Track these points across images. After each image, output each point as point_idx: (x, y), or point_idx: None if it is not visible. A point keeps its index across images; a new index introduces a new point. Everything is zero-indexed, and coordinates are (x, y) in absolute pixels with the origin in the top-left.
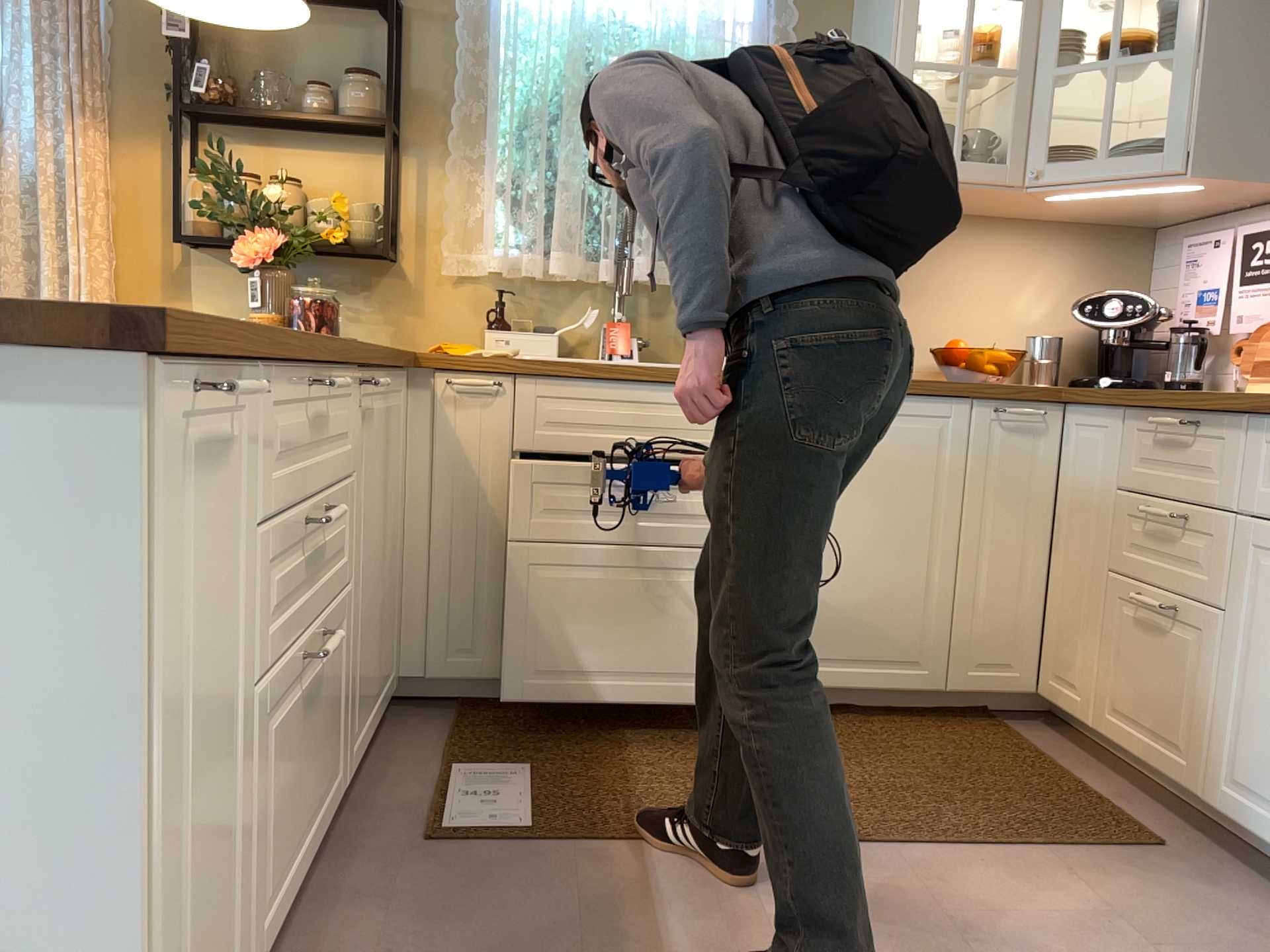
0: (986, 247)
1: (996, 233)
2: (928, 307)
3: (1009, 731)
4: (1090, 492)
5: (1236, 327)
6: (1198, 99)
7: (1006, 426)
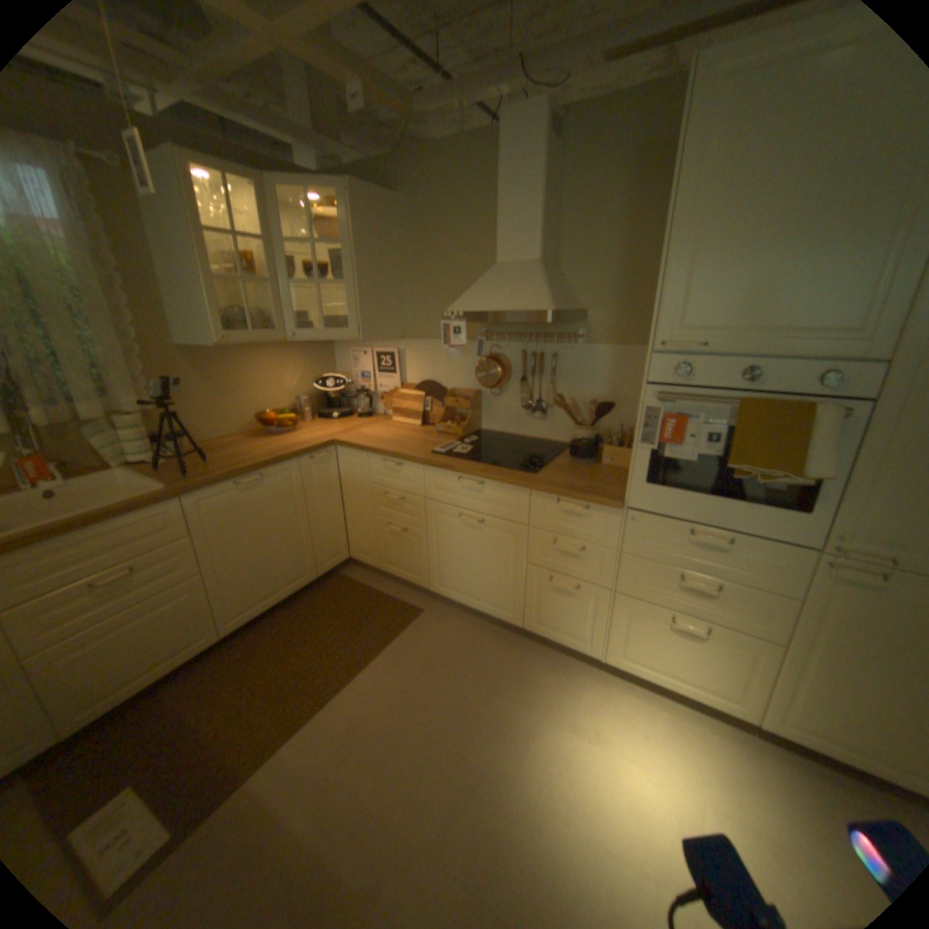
0: (262, 357)
1: (265, 349)
2: (242, 393)
3: (345, 578)
4: (356, 482)
5: (378, 389)
6: (357, 305)
7: (314, 463)
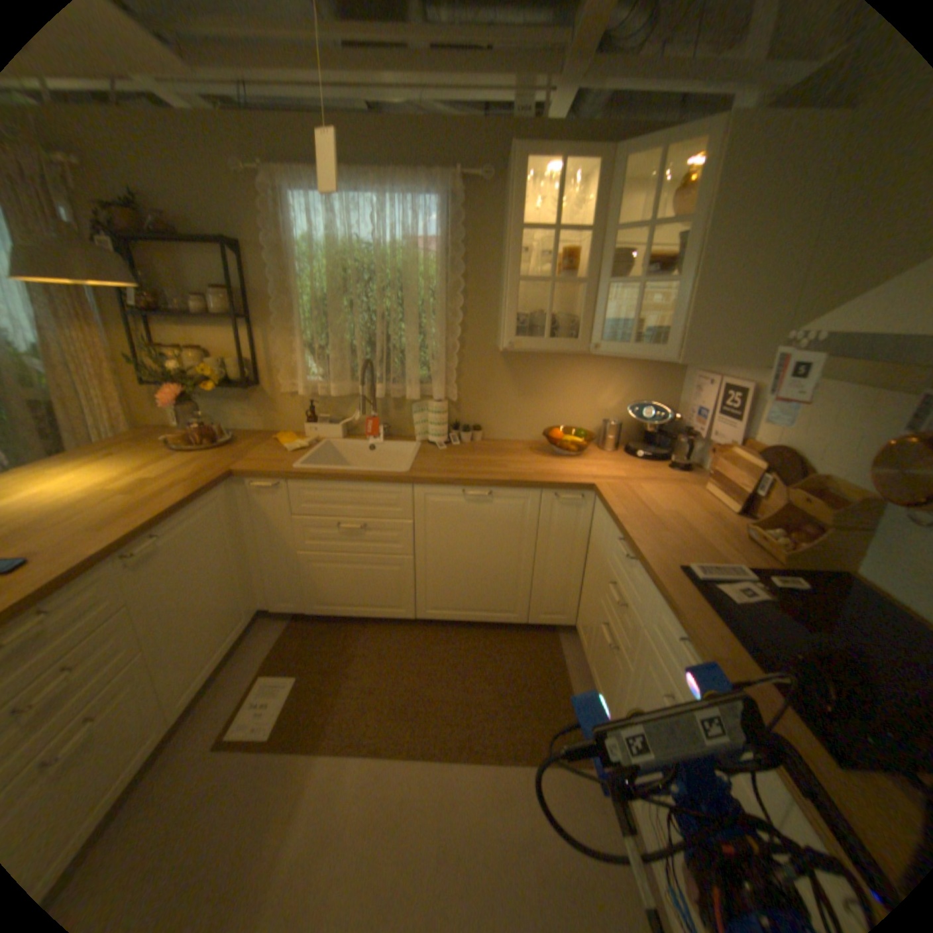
0: (582, 369)
1: (589, 360)
2: (548, 402)
3: (557, 646)
4: (599, 549)
5: (713, 437)
6: (691, 312)
7: (560, 503)
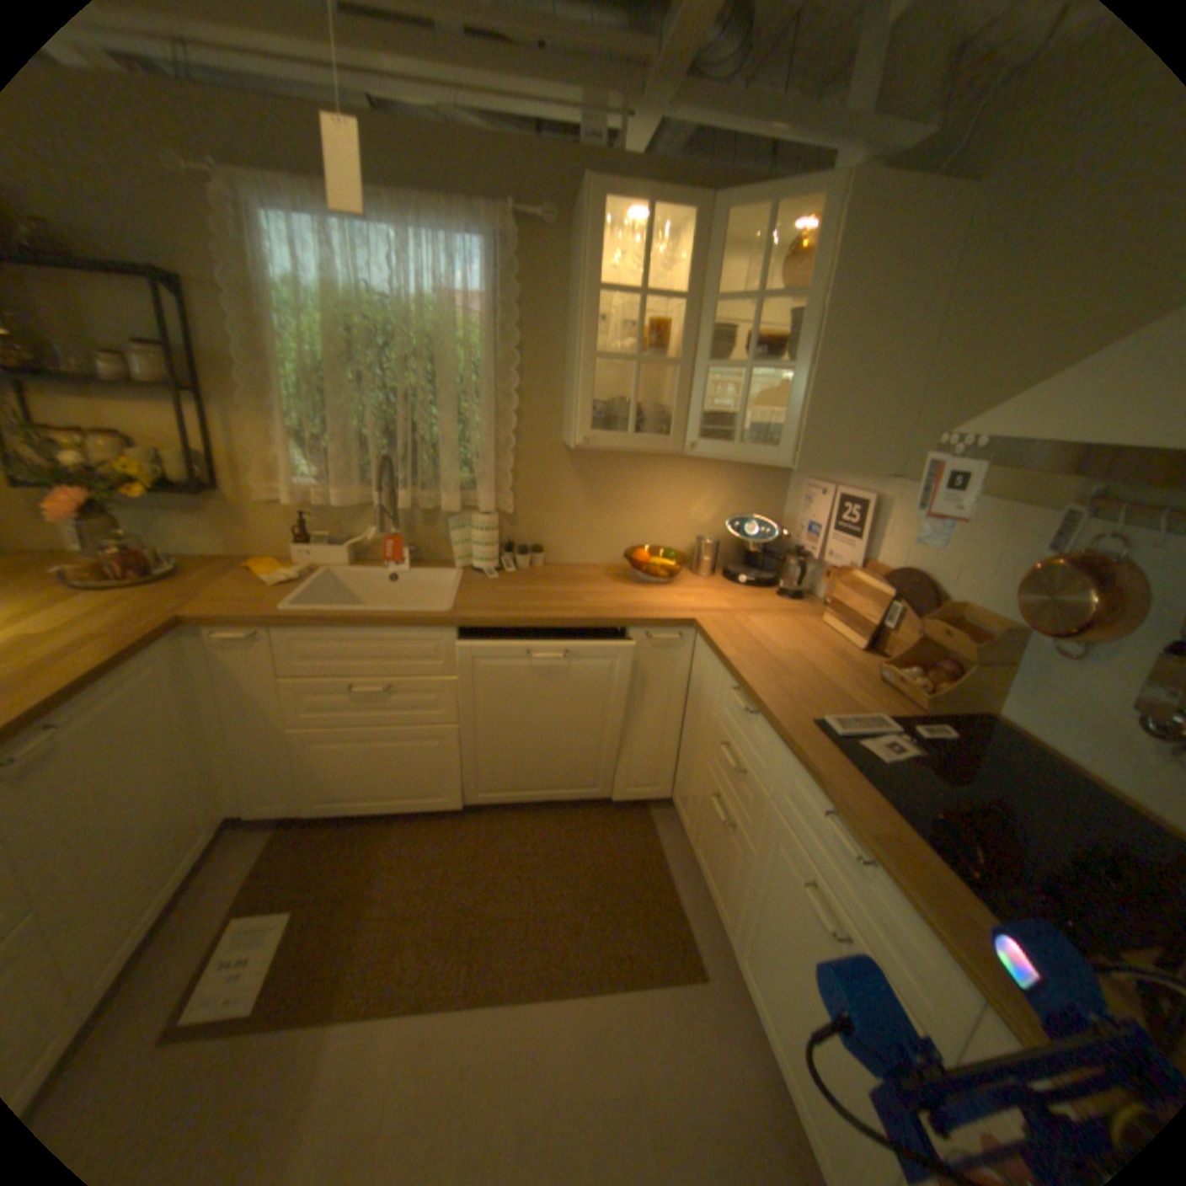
0: (671, 474)
1: (679, 462)
2: (629, 516)
3: (650, 827)
4: (703, 701)
5: (828, 558)
6: (808, 408)
7: (653, 645)
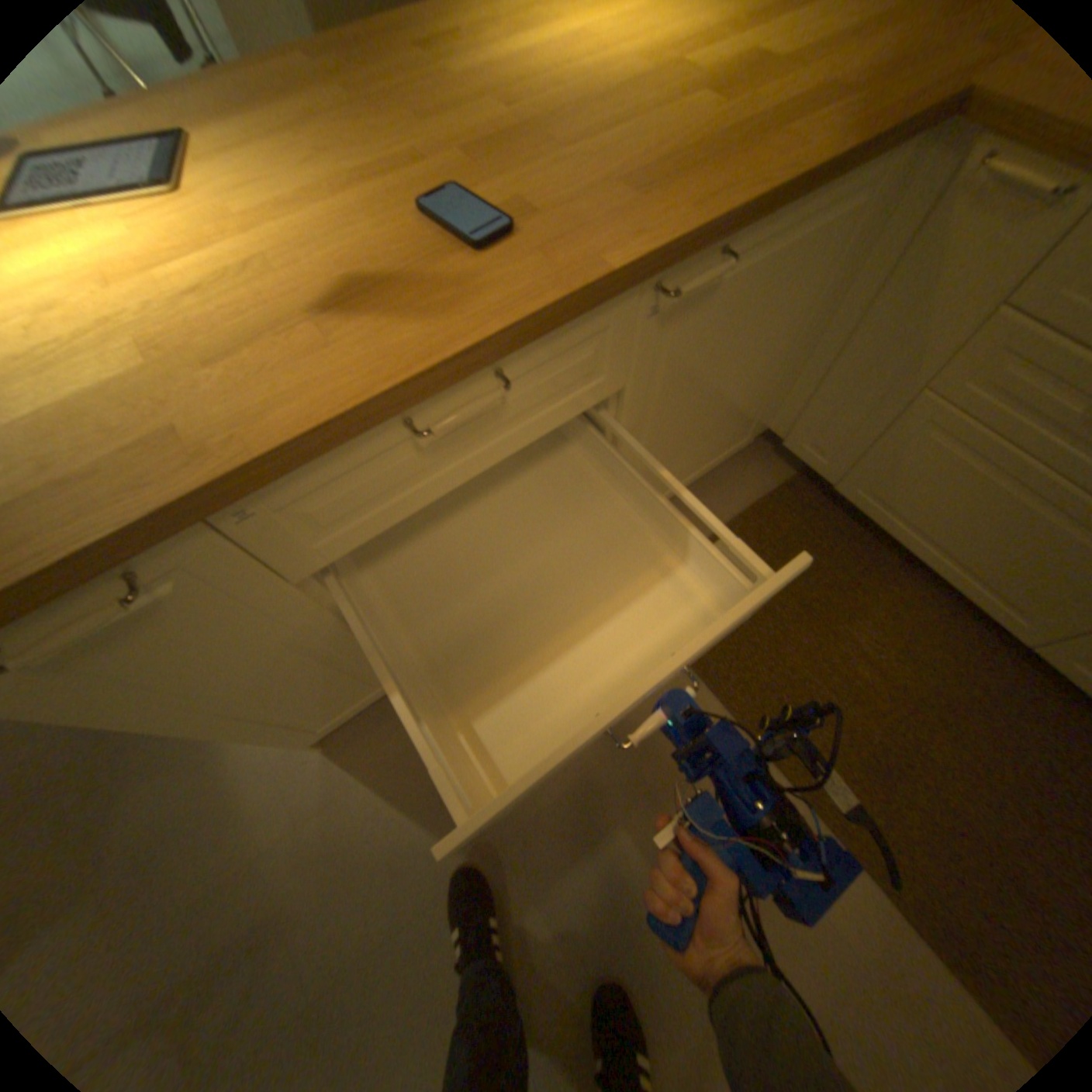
0: None
1: None
2: None
3: None
4: None
5: None
6: None
7: None
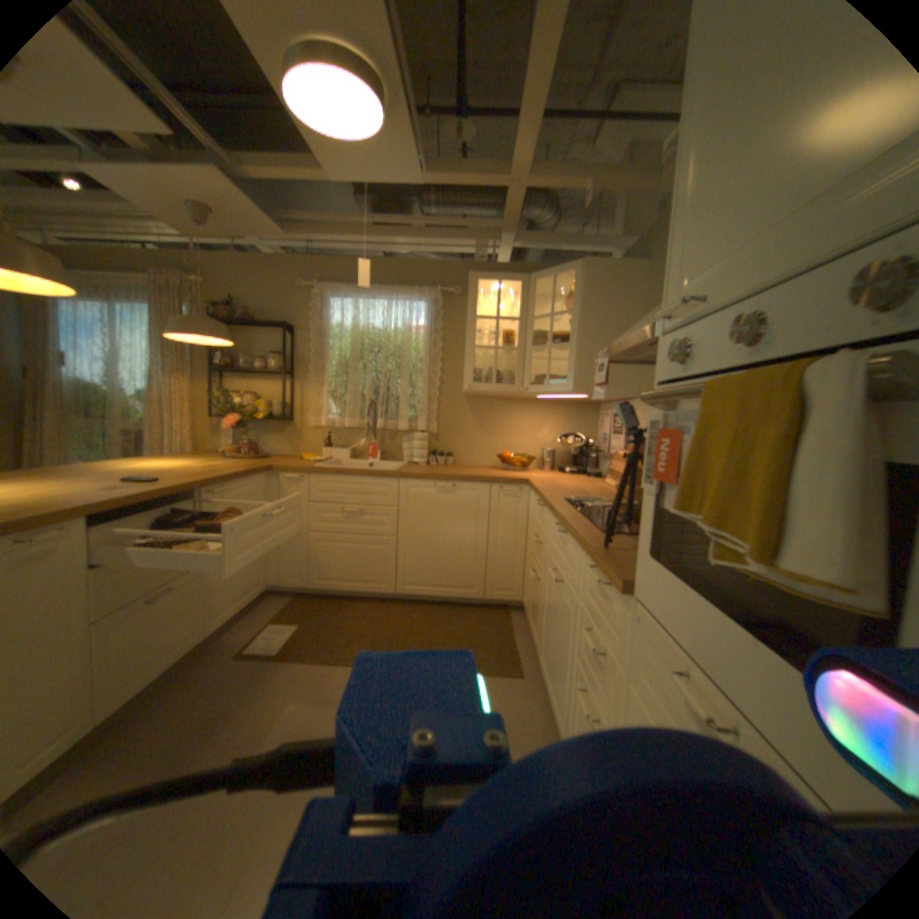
0: (525, 413)
1: (529, 407)
2: (501, 437)
3: (506, 618)
4: (530, 524)
5: (611, 451)
6: (576, 363)
7: (504, 494)
